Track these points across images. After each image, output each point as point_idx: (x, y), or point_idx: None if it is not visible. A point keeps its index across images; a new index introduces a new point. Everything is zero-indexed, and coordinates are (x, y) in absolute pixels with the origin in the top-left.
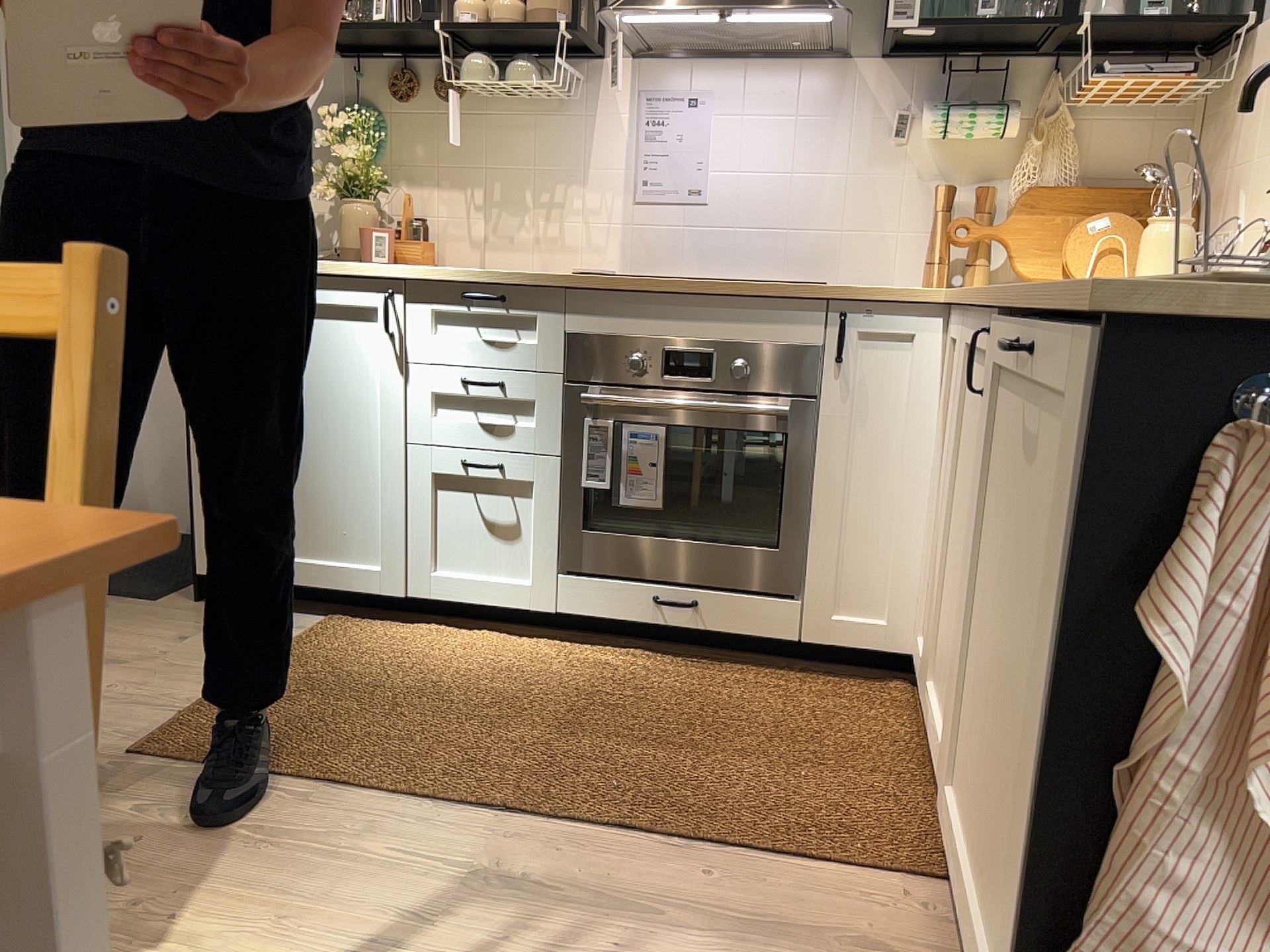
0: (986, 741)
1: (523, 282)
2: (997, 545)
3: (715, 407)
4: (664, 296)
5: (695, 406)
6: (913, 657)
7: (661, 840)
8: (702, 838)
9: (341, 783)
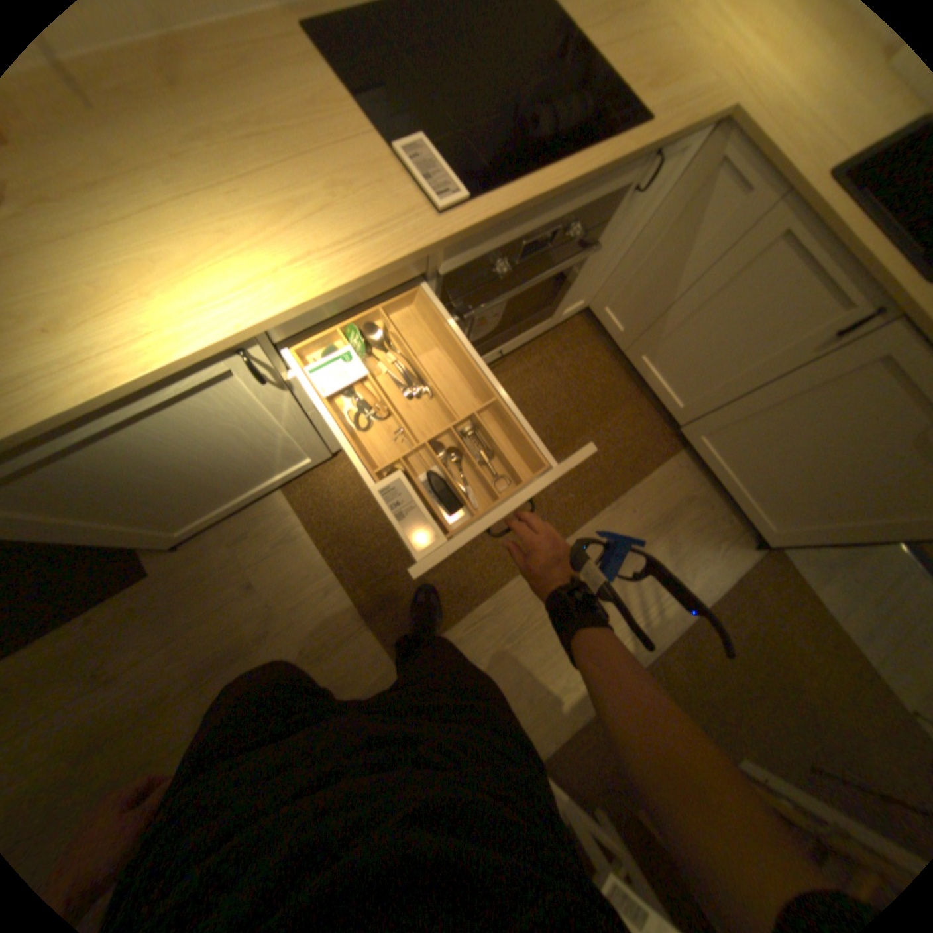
0: (778, 464)
1: (406, 259)
2: (836, 422)
3: (556, 268)
4: (538, 199)
5: (544, 275)
6: (597, 311)
7: (615, 512)
8: (622, 497)
9: (498, 594)
